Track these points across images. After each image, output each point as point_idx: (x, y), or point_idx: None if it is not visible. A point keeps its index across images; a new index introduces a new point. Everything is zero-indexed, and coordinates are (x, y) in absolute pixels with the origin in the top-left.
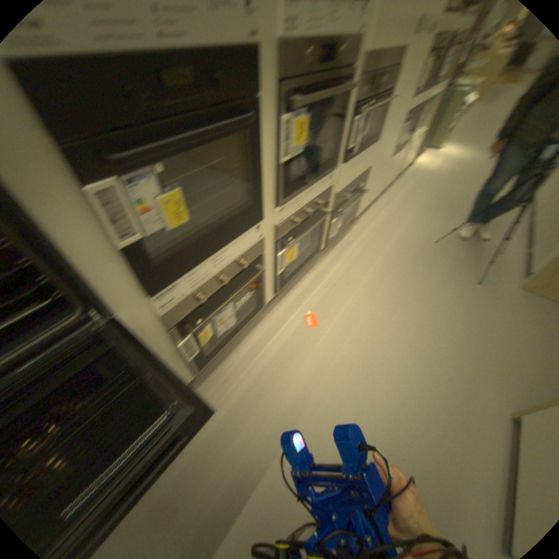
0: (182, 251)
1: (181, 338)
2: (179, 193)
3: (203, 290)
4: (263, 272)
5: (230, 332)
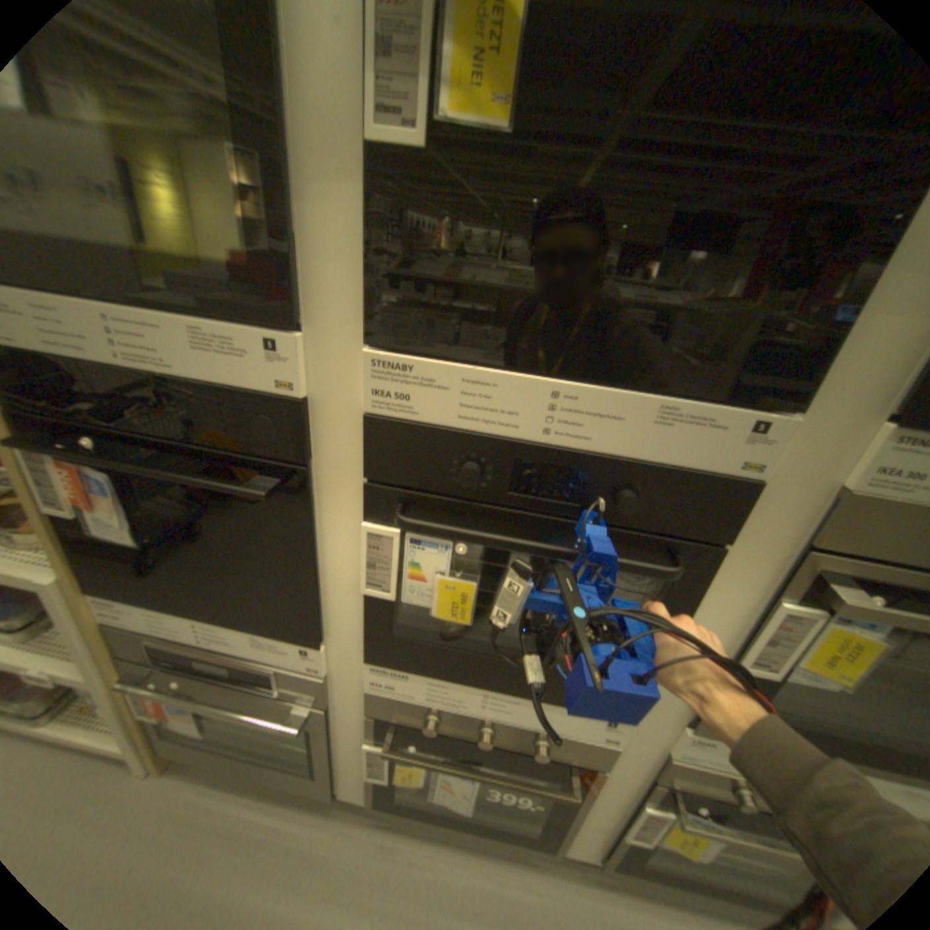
0: (436, 651)
1: (370, 744)
2: (466, 590)
3: (441, 720)
4: (573, 805)
5: (457, 820)
